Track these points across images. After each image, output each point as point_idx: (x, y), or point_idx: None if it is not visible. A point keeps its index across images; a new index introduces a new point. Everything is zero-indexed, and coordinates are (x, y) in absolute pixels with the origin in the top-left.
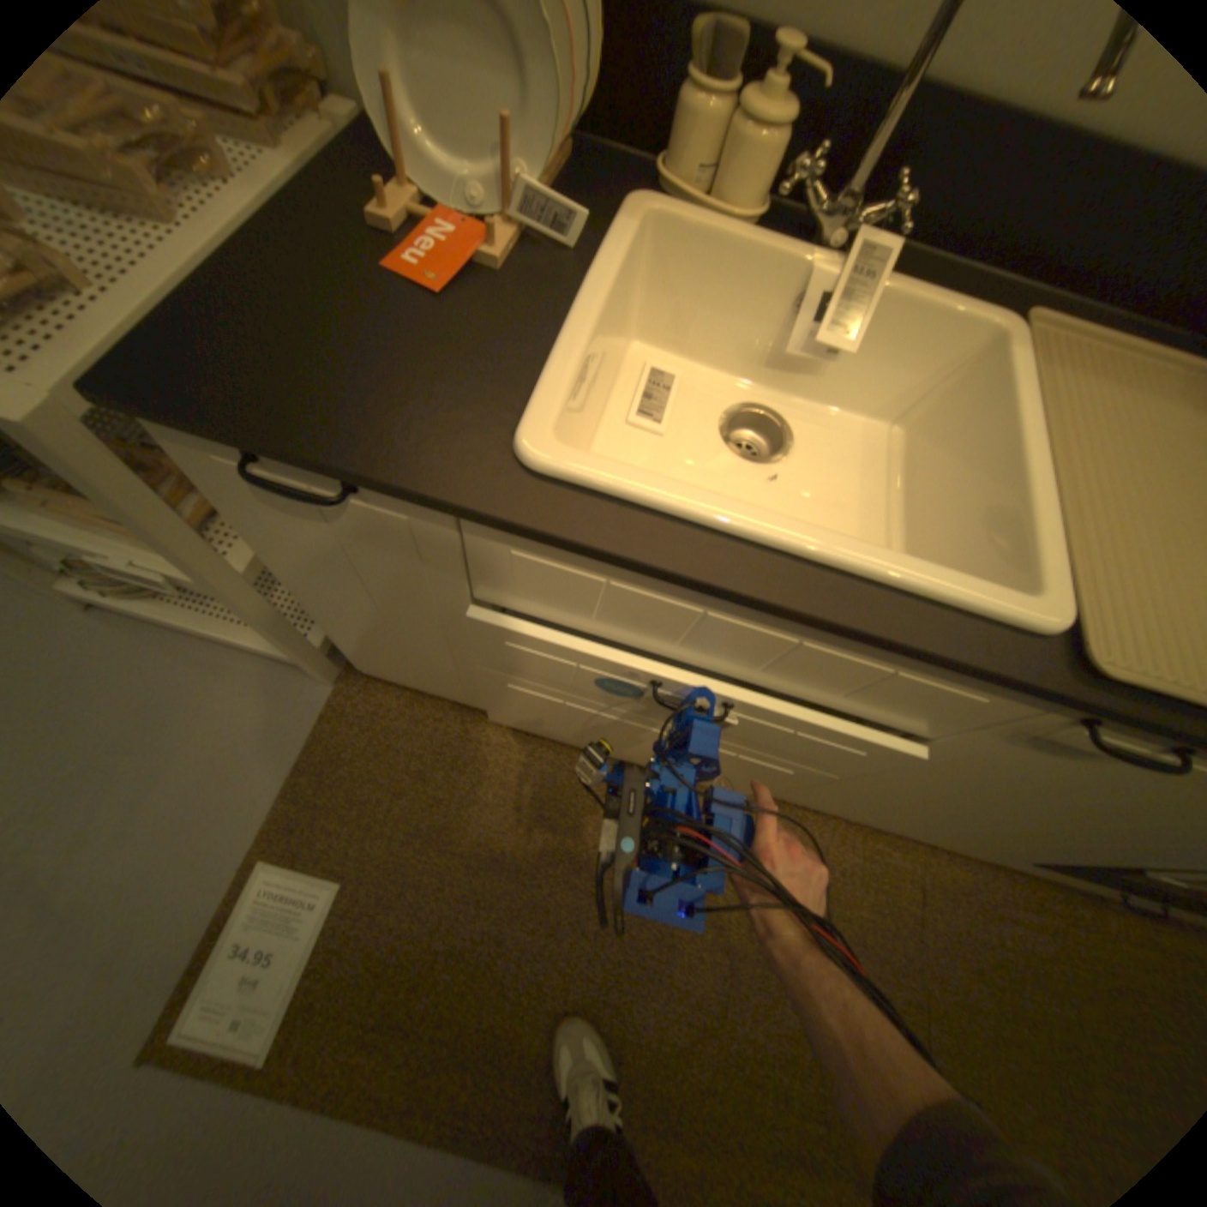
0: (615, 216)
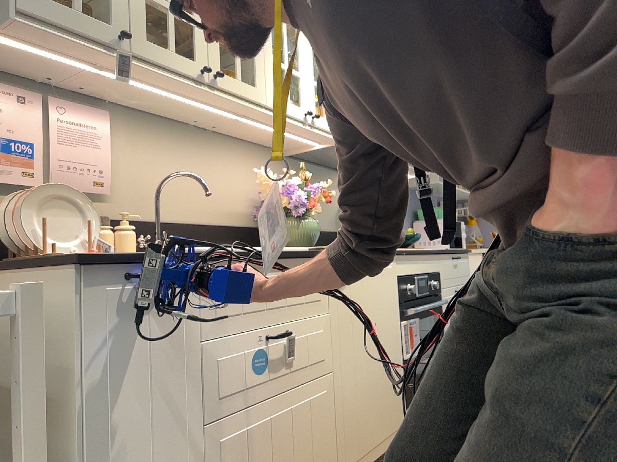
0: None
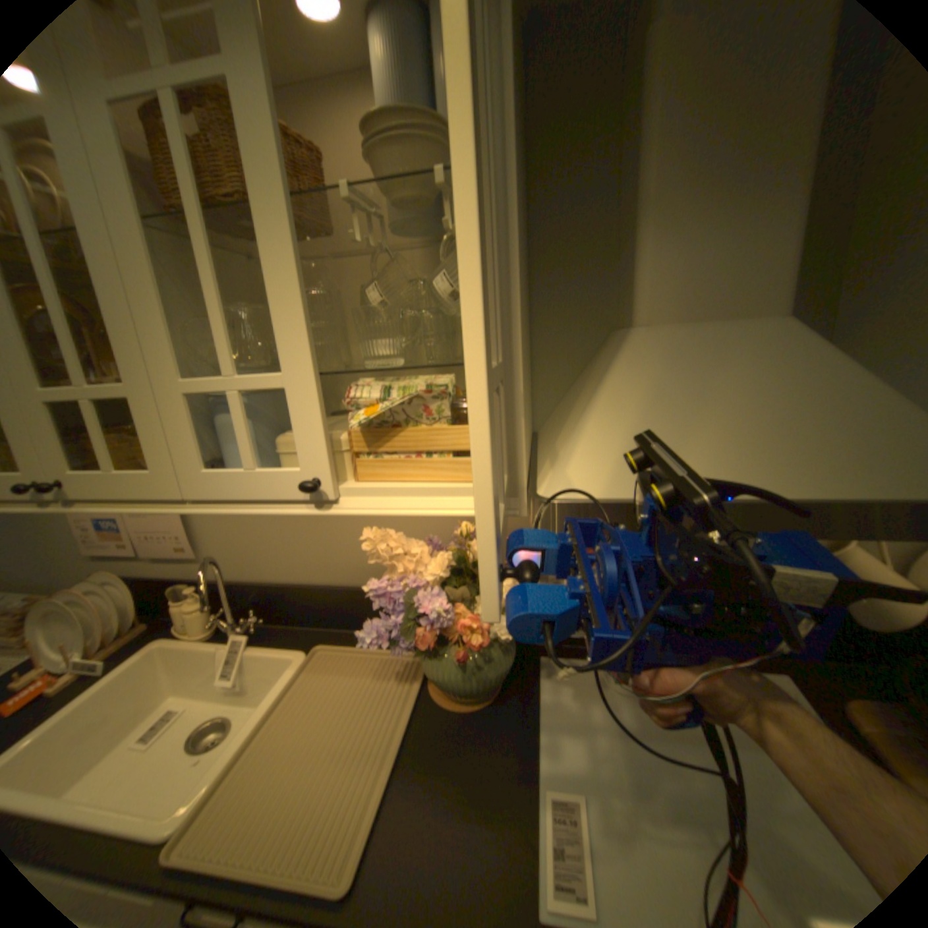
0: (131, 656)
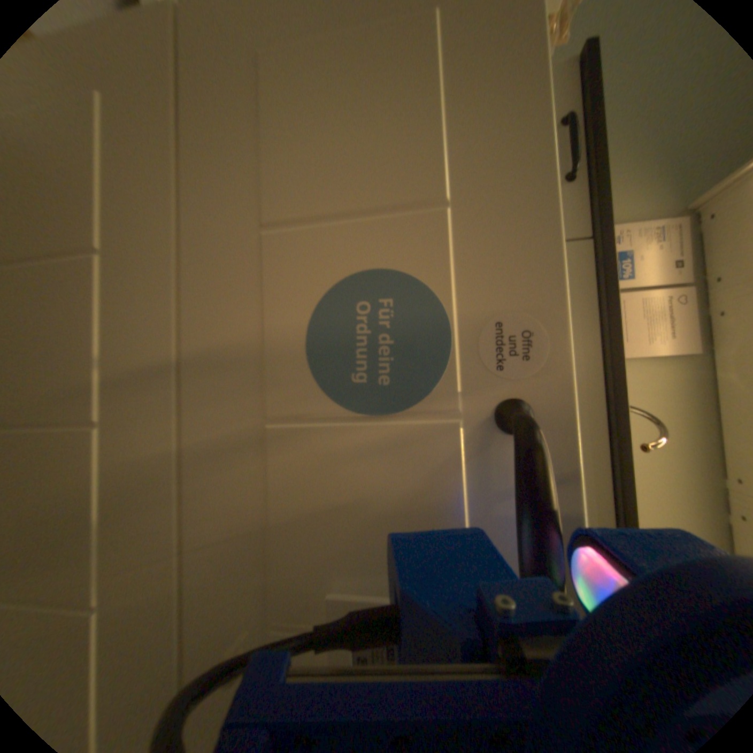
0: None
